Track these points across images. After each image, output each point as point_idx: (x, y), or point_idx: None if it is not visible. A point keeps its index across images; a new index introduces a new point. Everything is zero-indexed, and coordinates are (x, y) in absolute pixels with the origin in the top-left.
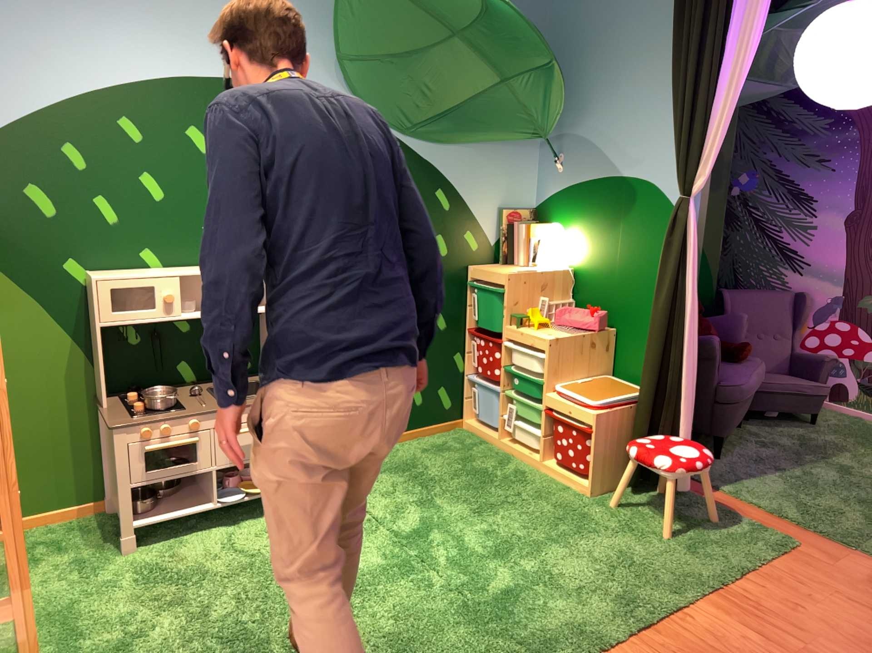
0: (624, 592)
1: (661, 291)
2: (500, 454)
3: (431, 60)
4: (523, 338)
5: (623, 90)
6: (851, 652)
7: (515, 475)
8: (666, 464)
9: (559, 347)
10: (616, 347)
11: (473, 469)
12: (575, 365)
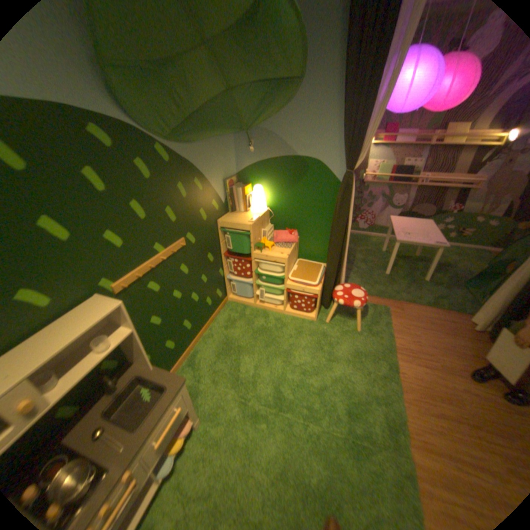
0: (378, 377)
1: (339, 223)
2: (258, 311)
3: (182, 69)
4: (266, 258)
5: (296, 99)
6: (448, 357)
7: (276, 322)
8: (358, 304)
9: (288, 259)
10: (298, 245)
11: (256, 328)
12: (291, 263)
